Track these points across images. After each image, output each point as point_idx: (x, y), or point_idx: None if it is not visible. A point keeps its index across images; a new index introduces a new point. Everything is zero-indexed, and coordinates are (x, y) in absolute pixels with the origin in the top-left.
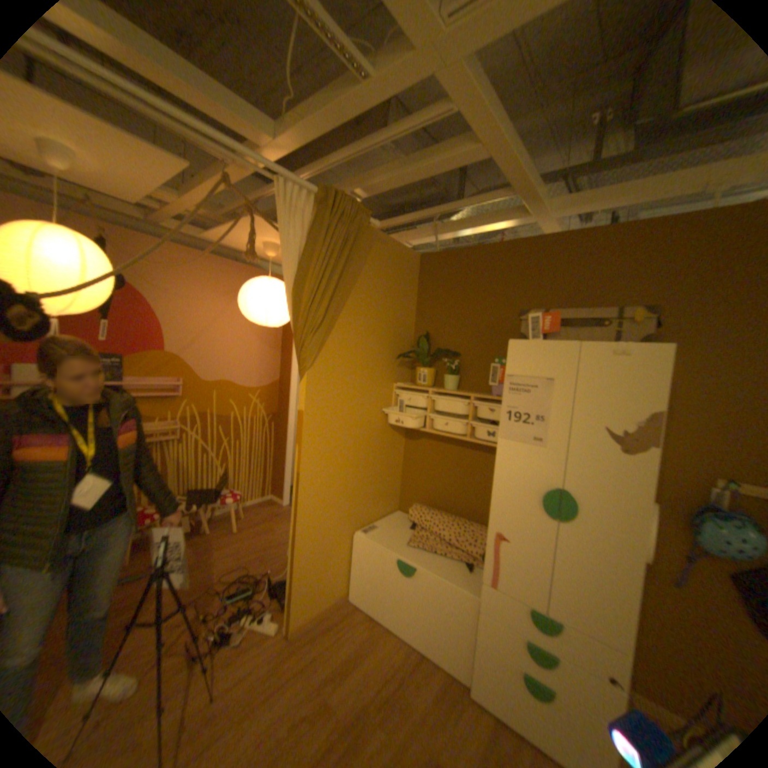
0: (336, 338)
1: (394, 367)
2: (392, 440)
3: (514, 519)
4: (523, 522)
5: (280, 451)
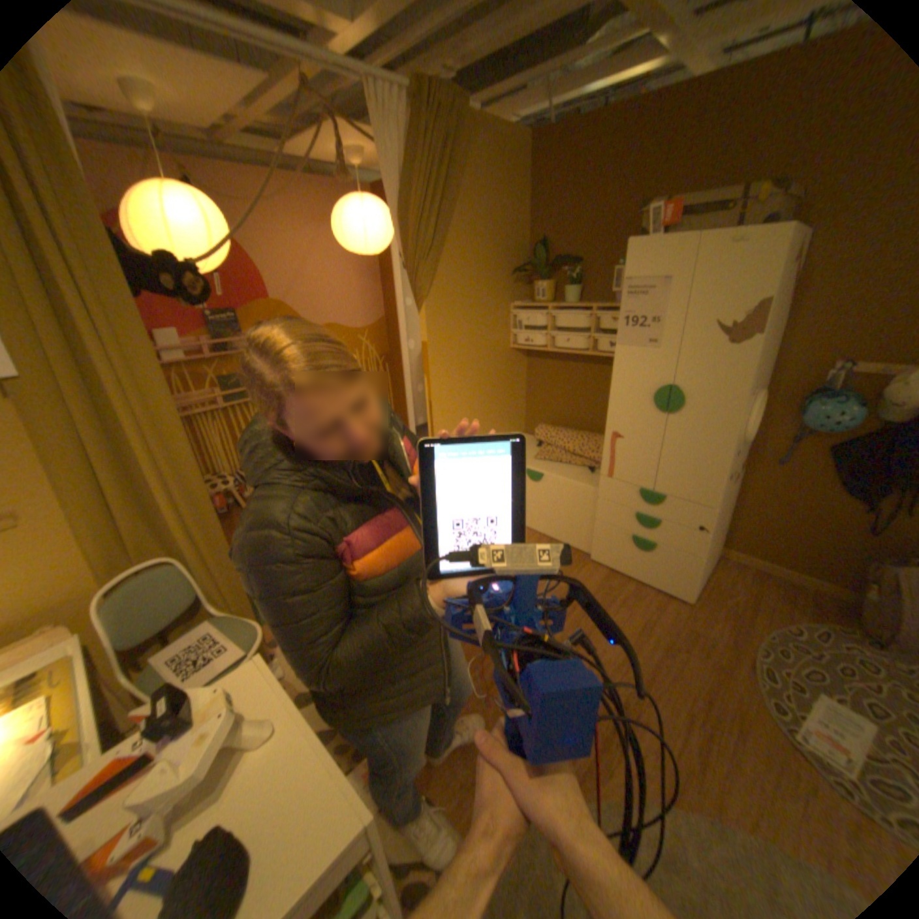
0: (446, 261)
1: (509, 284)
2: (512, 365)
3: (628, 418)
4: (635, 420)
5: (399, 393)
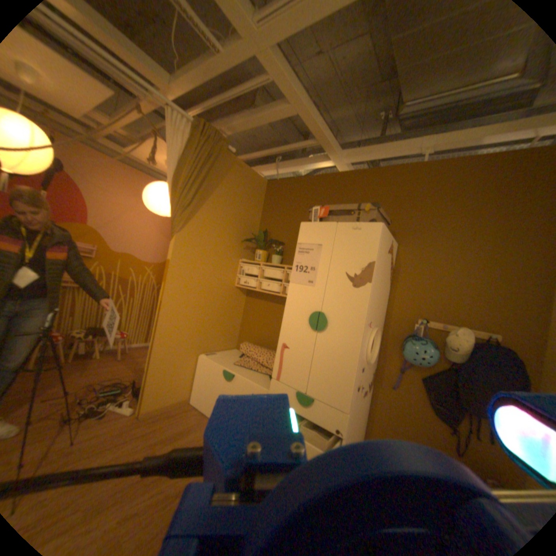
0: (198, 217)
1: (241, 248)
2: (234, 297)
3: (292, 333)
4: (297, 335)
5: None
